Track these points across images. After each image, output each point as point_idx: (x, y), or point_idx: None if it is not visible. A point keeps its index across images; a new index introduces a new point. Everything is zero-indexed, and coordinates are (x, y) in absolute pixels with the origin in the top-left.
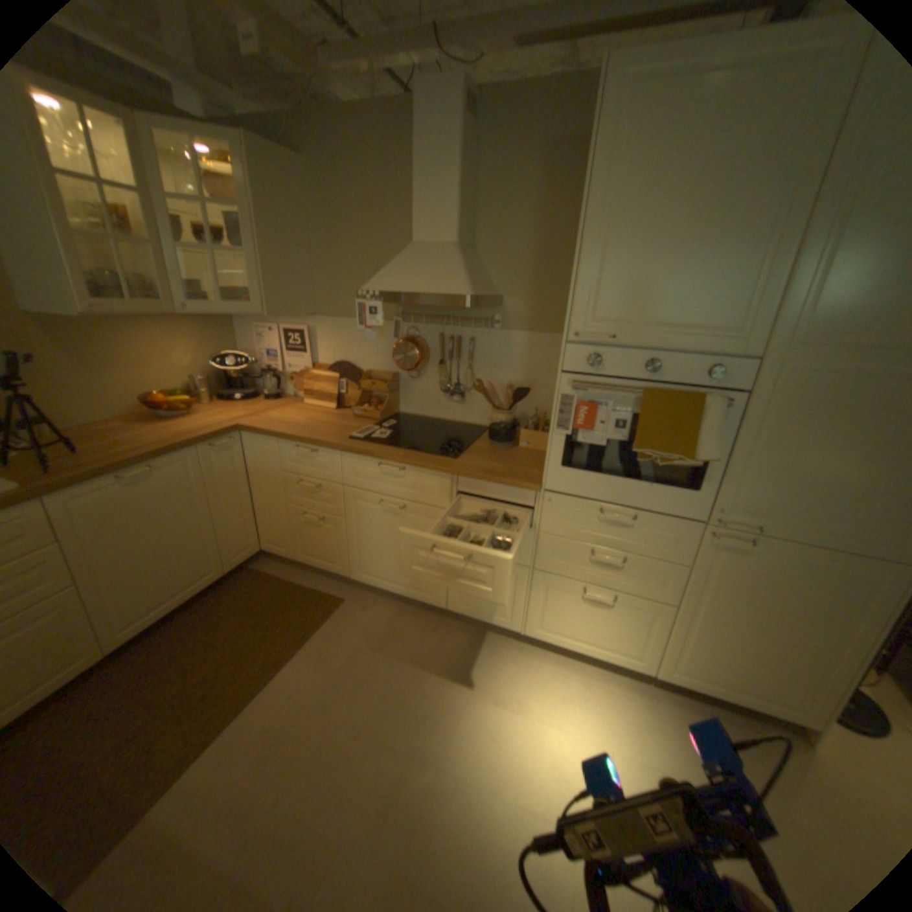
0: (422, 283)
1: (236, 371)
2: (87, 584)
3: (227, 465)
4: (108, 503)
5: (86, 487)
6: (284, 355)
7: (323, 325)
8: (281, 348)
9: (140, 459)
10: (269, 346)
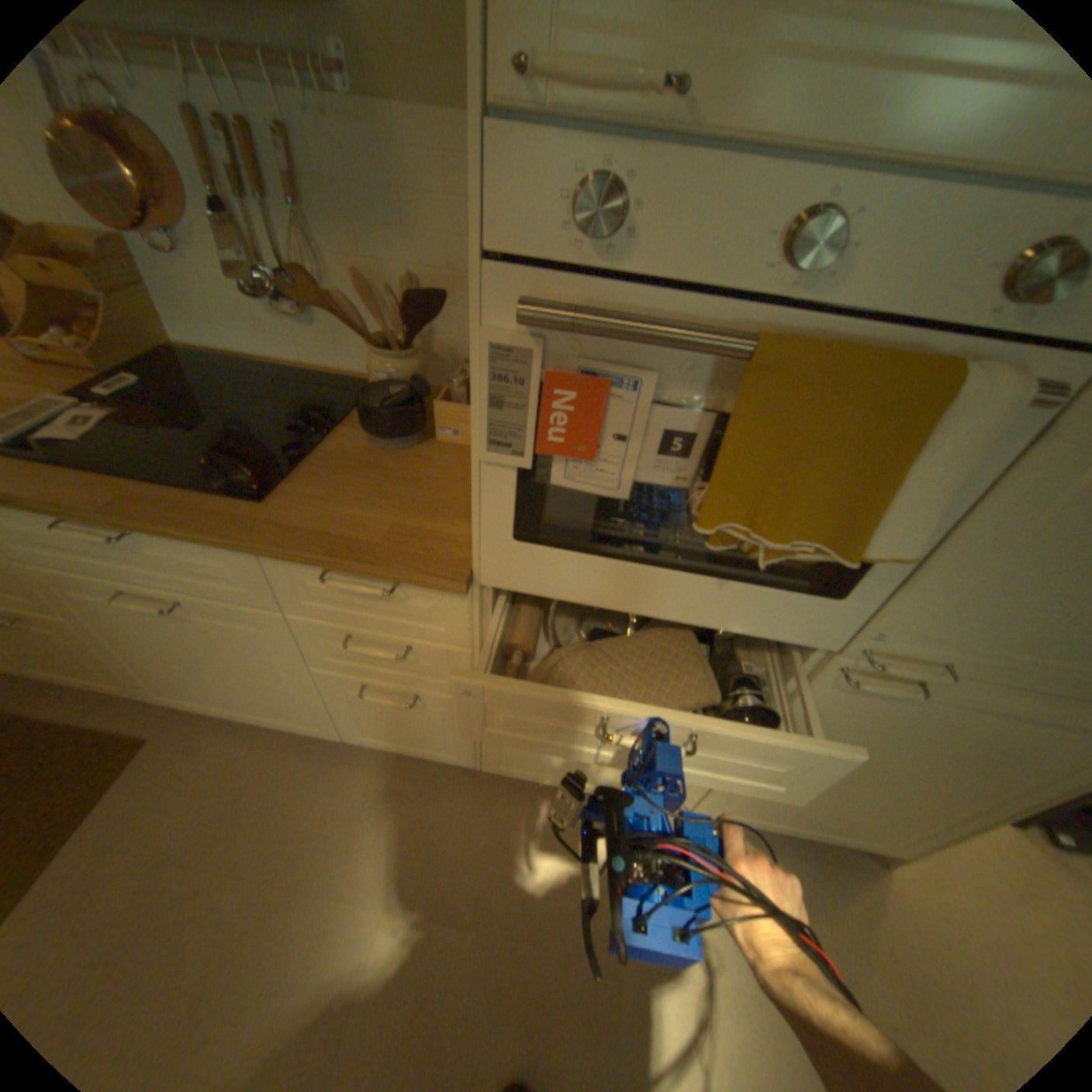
0: None
1: None
2: None
3: None
4: None
5: None
6: None
7: None
8: None
9: None
10: None
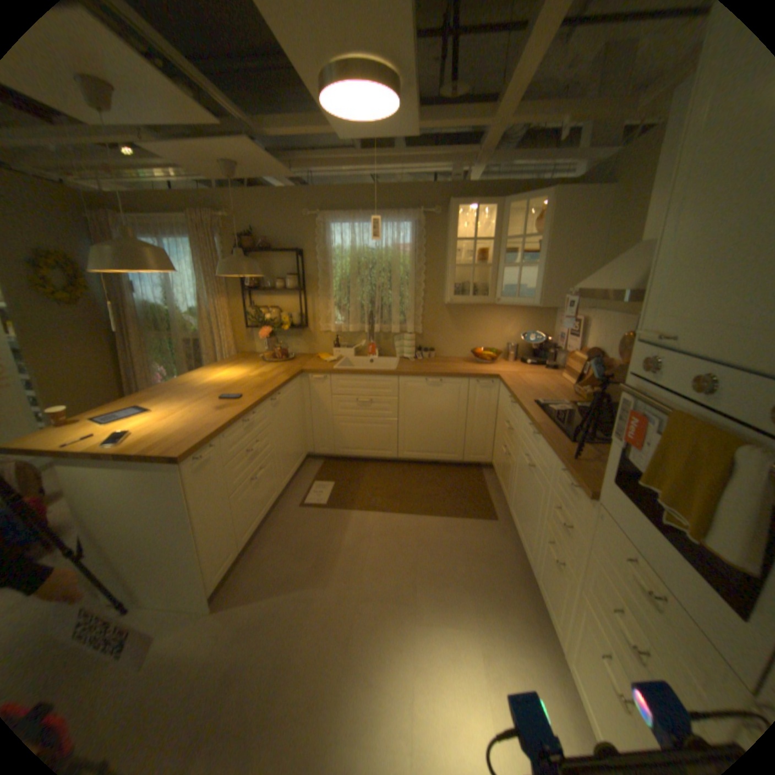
0: (610, 279)
1: (532, 344)
2: (401, 421)
3: (485, 397)
4: (419, 390)
5: (413, 379)
6: (569, 337)
7: (596, 317)
8: (568, 332)
9: (437, 374)
10: (563, 330)
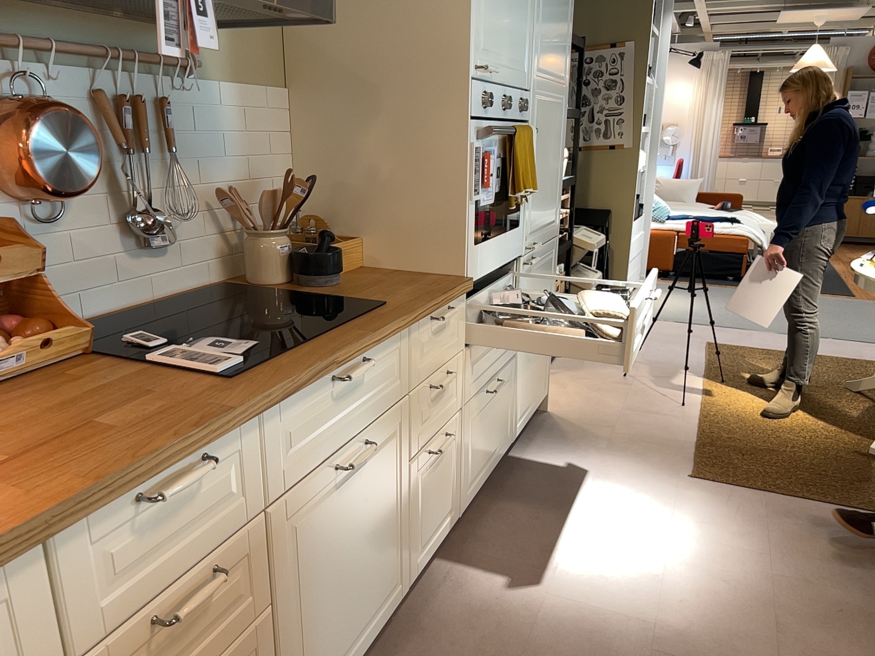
0: None
1: None
2: None
3: None
4: None
5: None
6: None
7: None
8: None
9: None
10: None
